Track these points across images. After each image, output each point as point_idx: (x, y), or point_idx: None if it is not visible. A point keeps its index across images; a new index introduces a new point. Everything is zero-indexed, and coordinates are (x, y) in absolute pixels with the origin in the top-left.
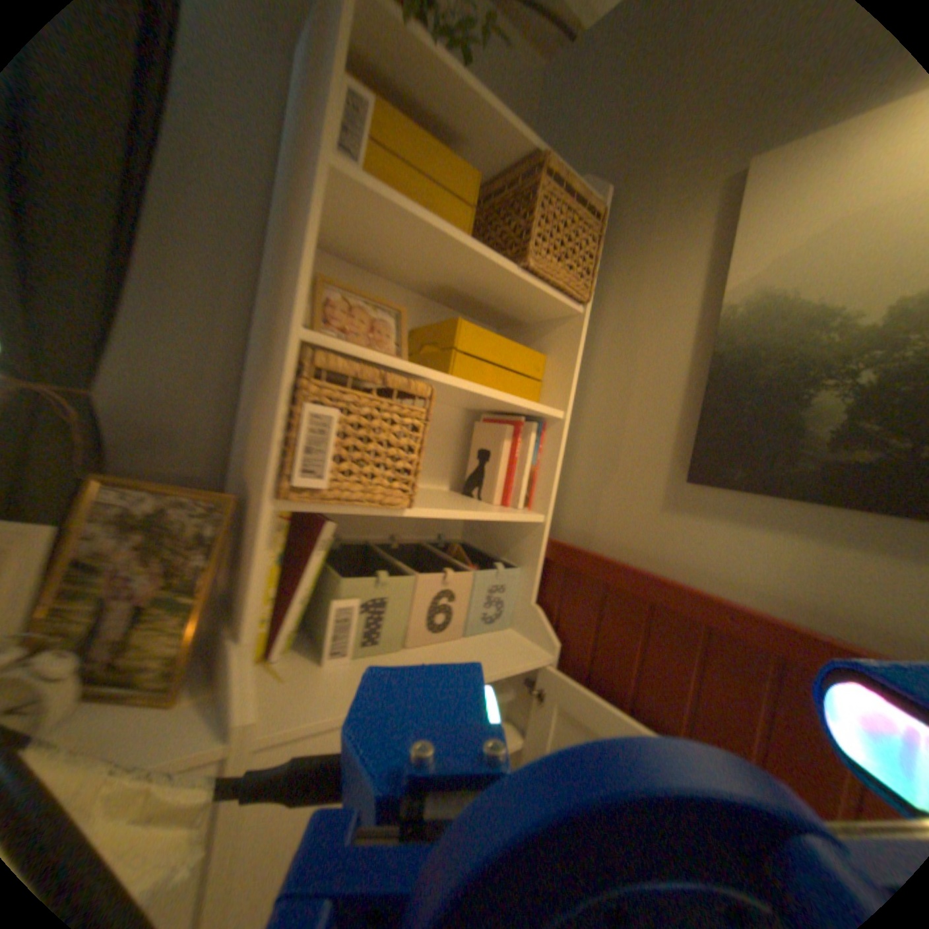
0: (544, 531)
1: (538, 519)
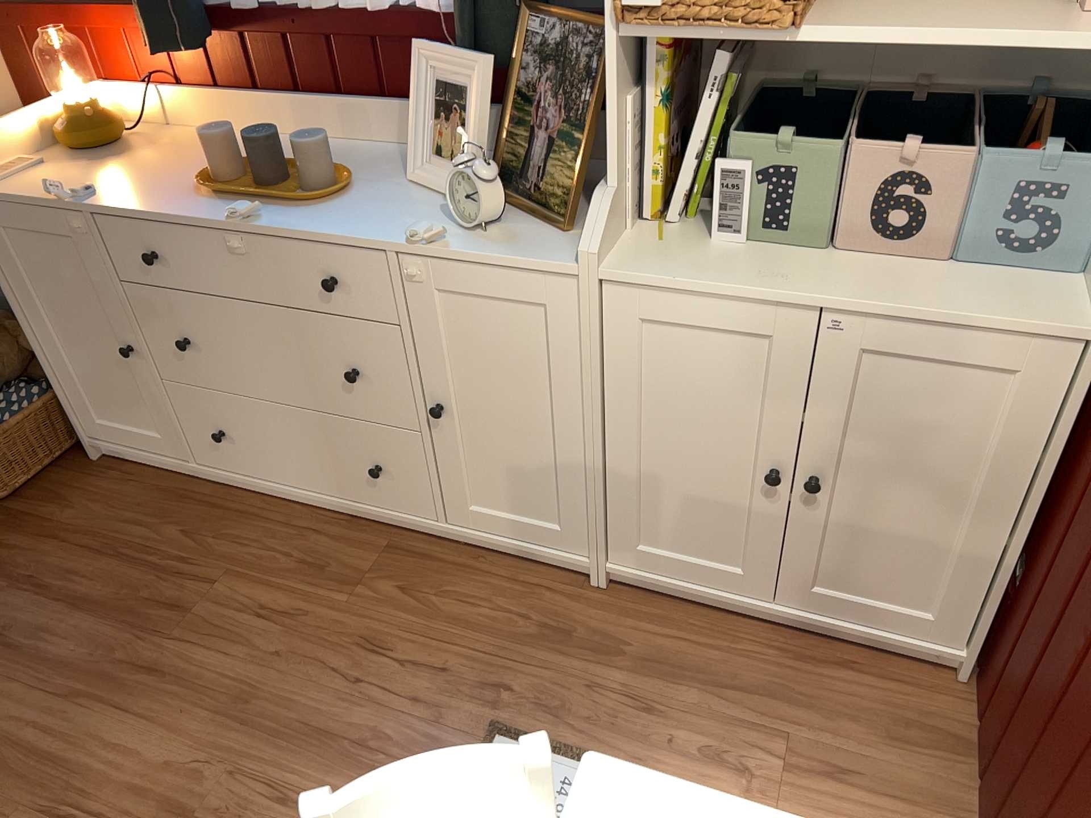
0: None
1: None
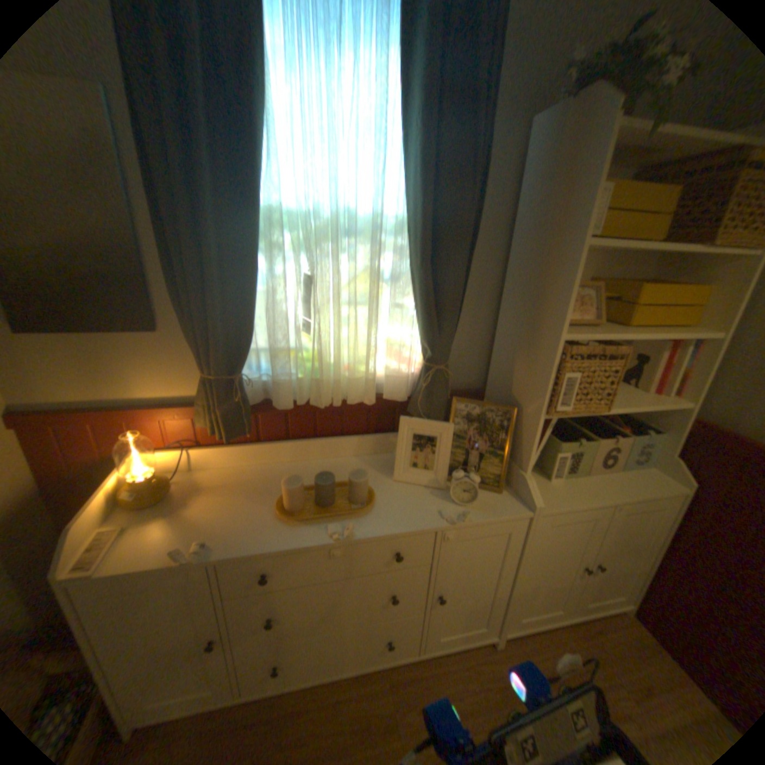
0: (693, 414)
1: (689, 407)
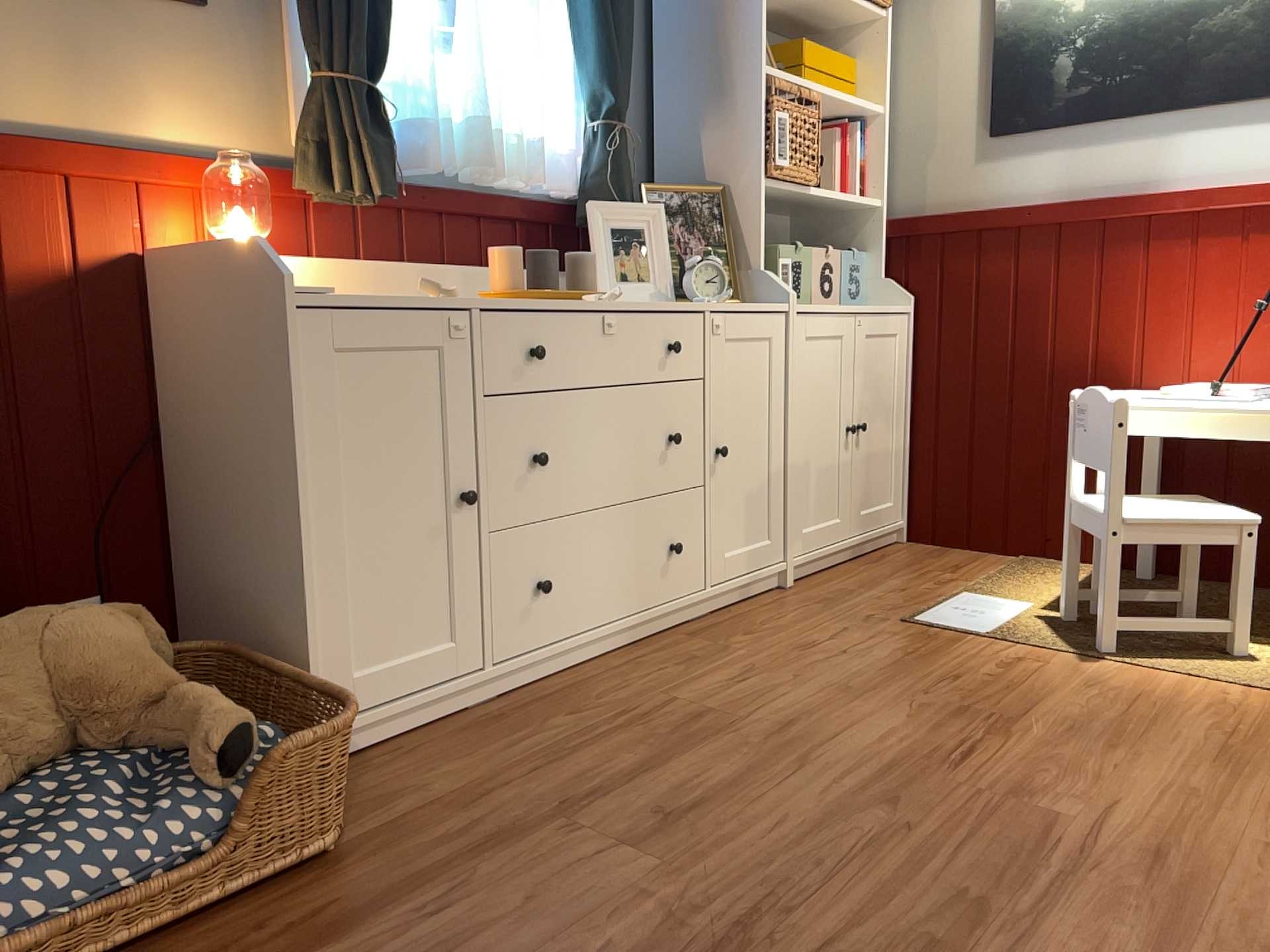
0: (881, 214)
1: (876, 202)
